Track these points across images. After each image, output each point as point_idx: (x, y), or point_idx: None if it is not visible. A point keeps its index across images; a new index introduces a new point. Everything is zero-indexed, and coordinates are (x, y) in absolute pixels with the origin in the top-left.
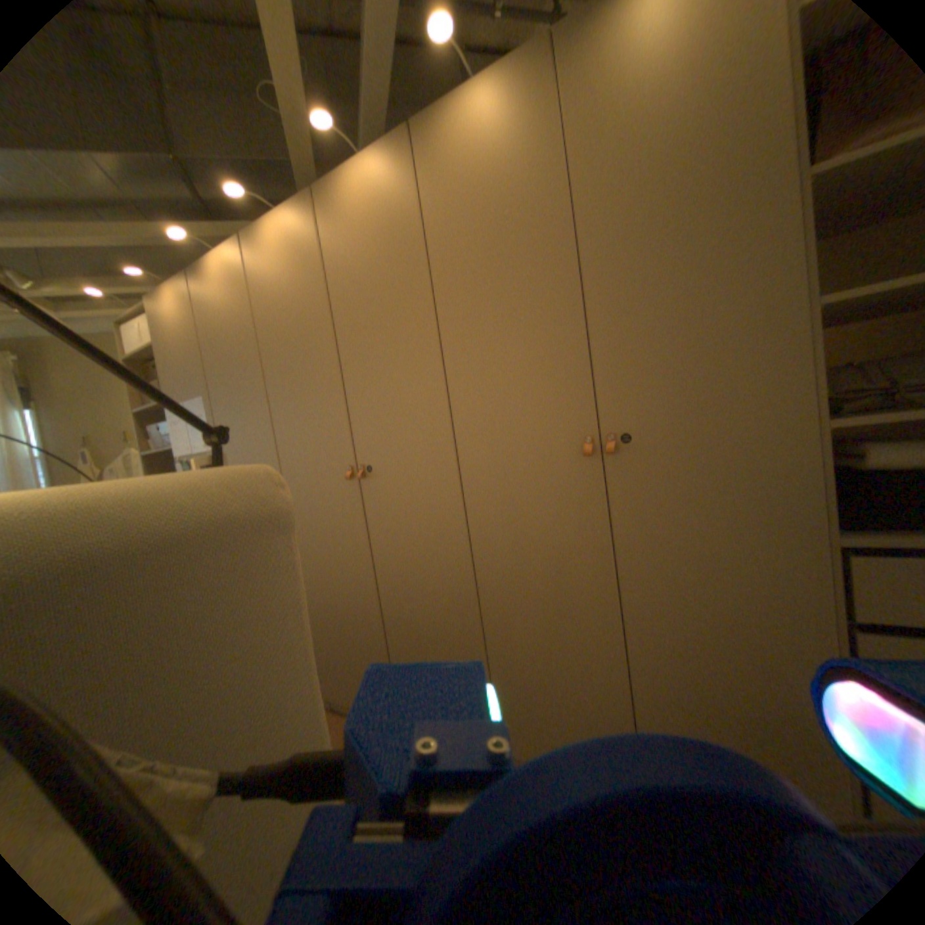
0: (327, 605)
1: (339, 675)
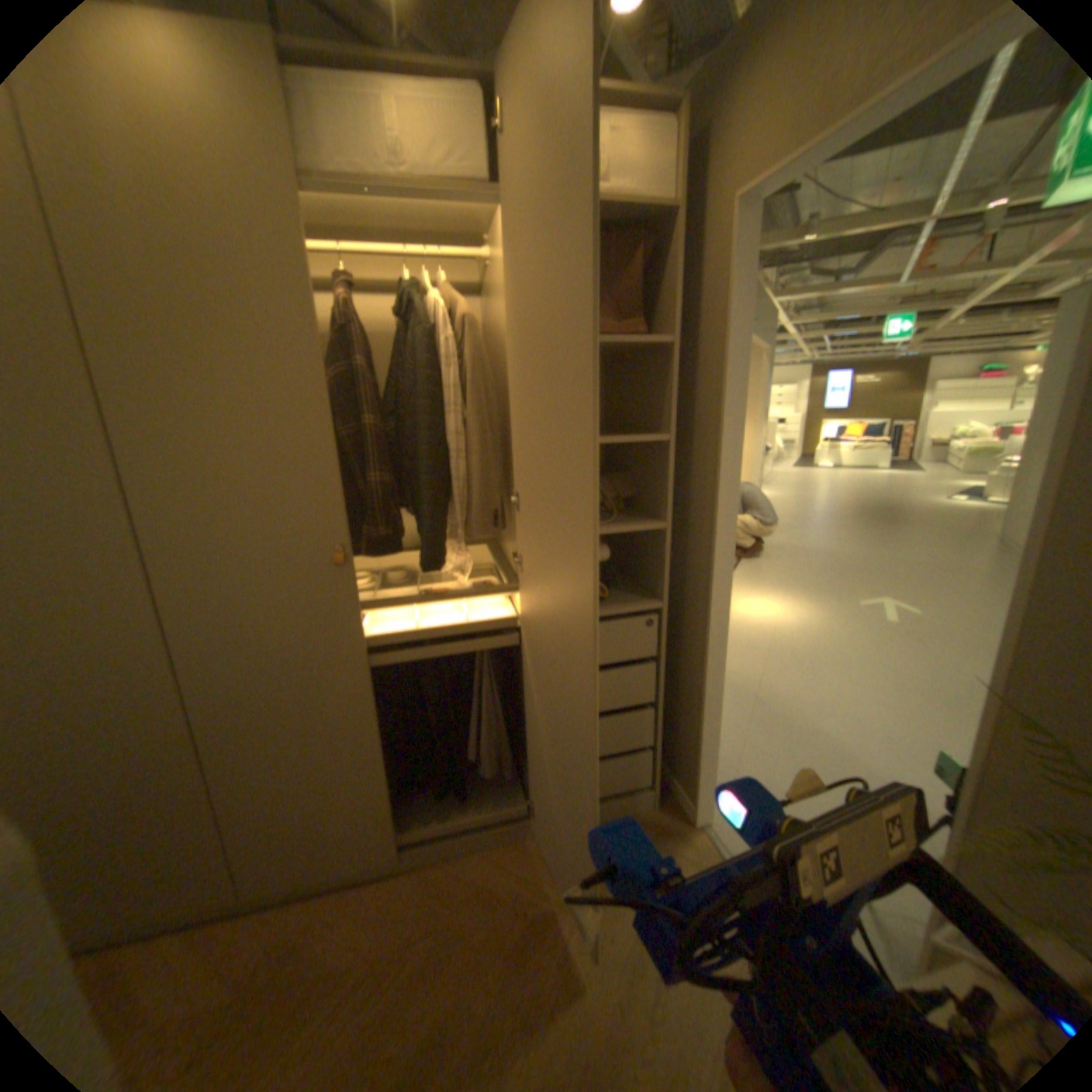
0: None
1: None
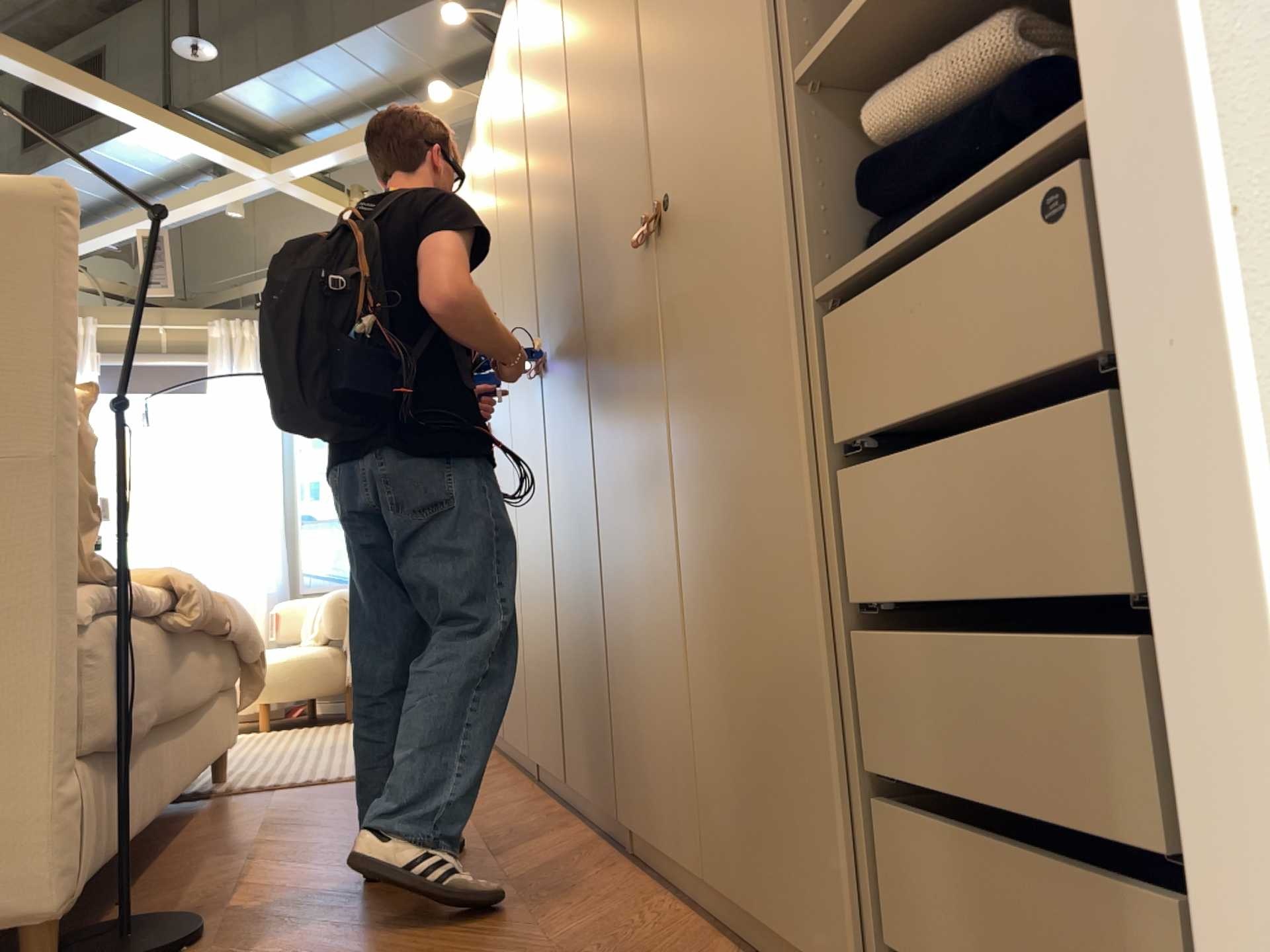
0: (534, 594)
1: (541, 713)
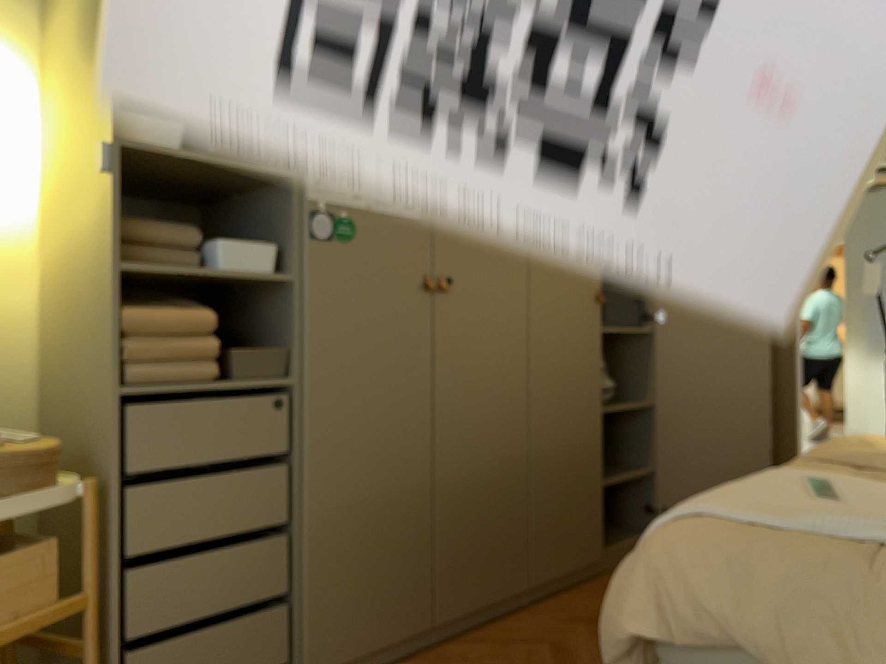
0: (558, 449)
1: (558, 538)
